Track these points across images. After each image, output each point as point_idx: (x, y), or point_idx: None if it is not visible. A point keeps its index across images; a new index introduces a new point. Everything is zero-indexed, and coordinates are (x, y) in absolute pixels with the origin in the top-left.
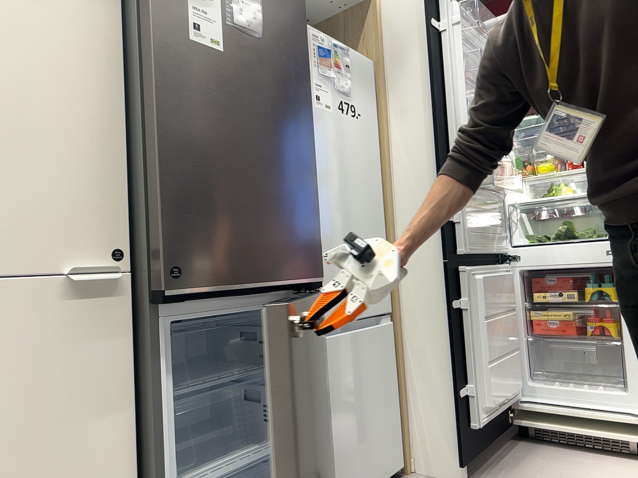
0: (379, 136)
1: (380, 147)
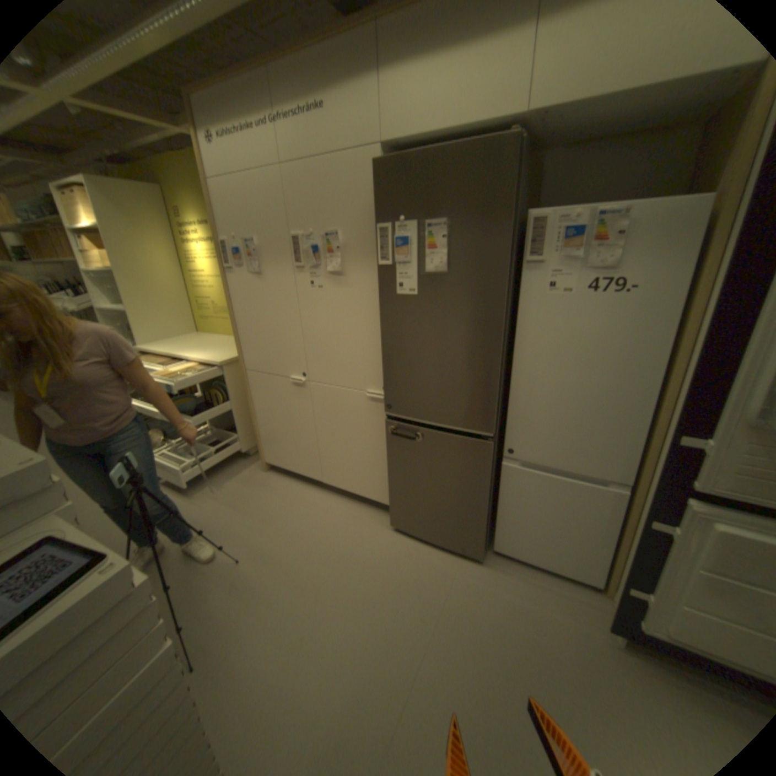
0: (693, 301)
1: (689, 315)
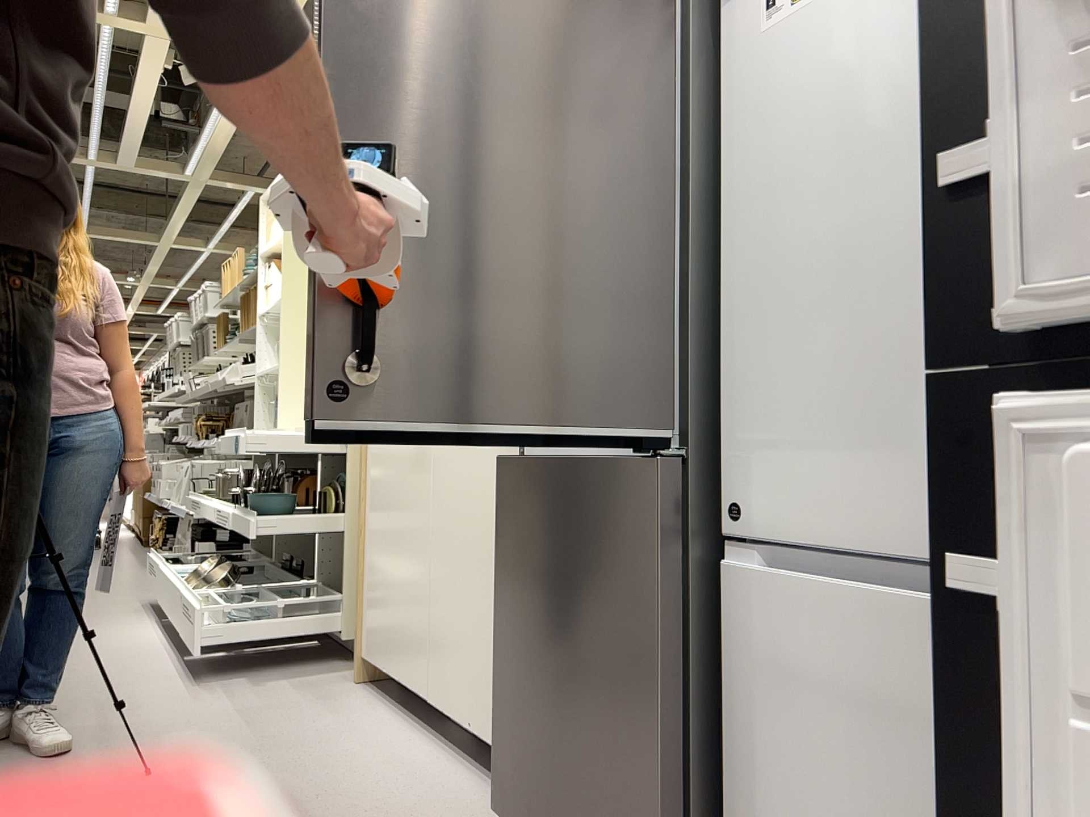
0: None
1: None
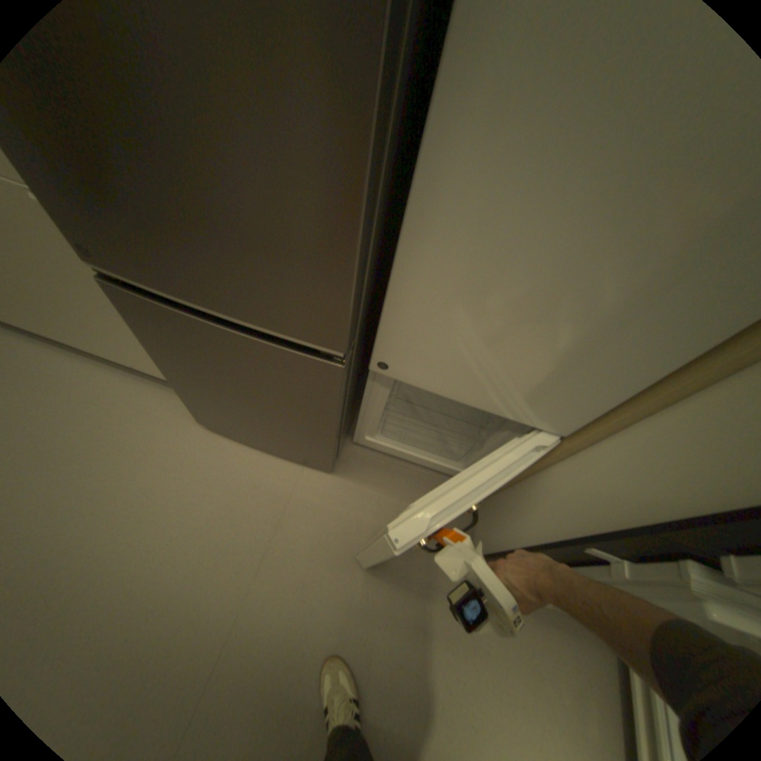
0: None
1: None
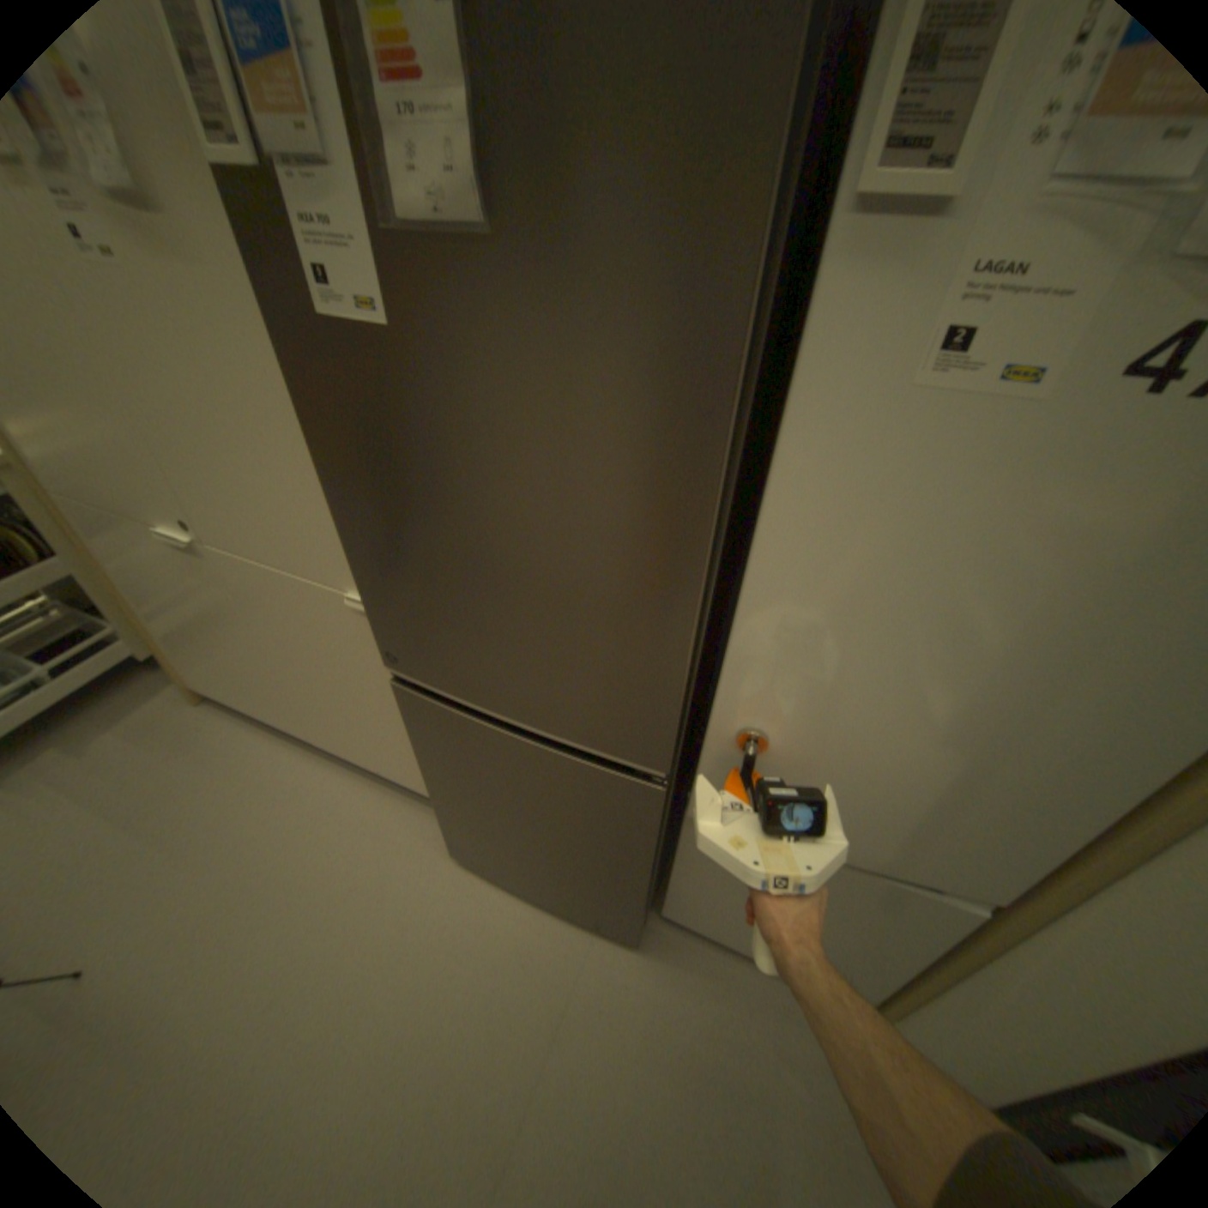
0: None
1: None
